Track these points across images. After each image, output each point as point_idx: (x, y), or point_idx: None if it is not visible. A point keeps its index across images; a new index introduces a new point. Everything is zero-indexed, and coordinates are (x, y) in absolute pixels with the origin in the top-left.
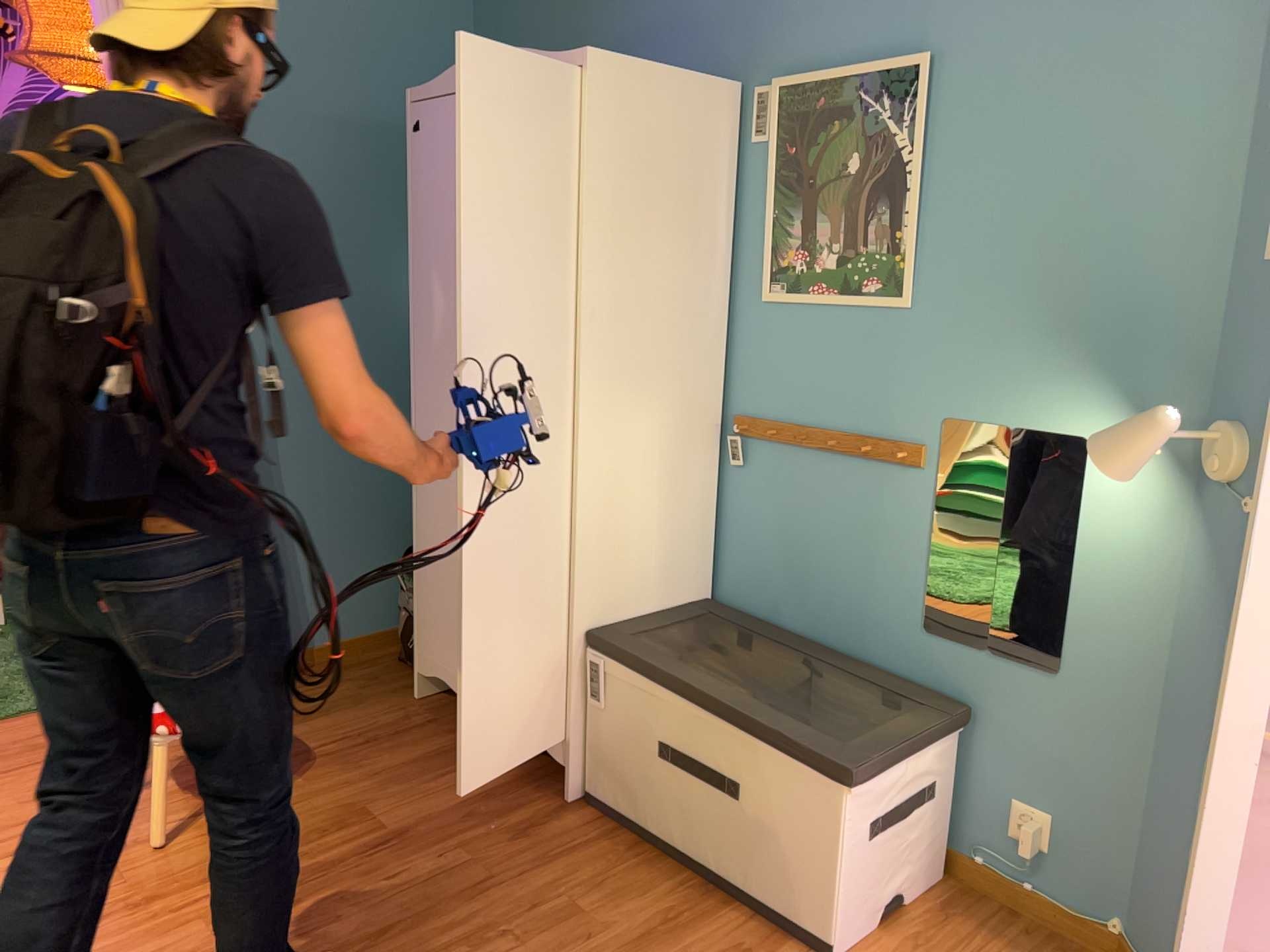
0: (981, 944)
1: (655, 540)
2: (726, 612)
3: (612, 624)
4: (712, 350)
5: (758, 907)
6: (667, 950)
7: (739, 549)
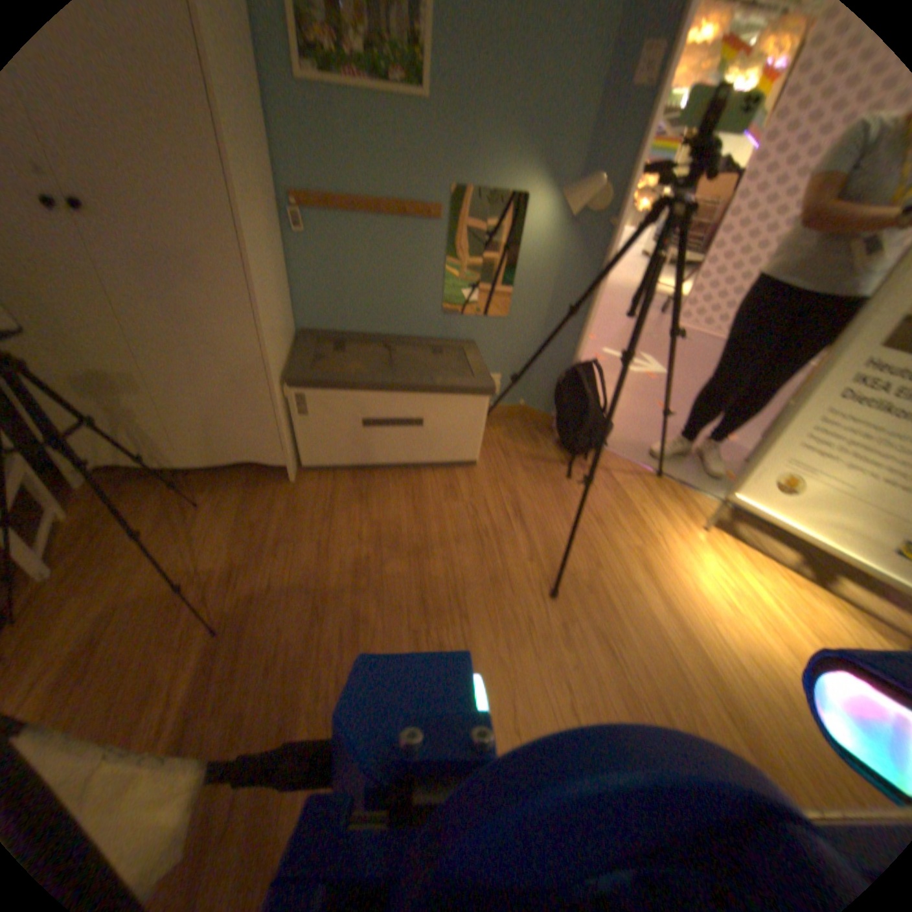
0: (491, 433)
1: (276, 303)
2: (318, 338)
3: (279, 370)
4: (260, 130)
5: (430, 469)
6: (426, 509)
7: (307, 295)
